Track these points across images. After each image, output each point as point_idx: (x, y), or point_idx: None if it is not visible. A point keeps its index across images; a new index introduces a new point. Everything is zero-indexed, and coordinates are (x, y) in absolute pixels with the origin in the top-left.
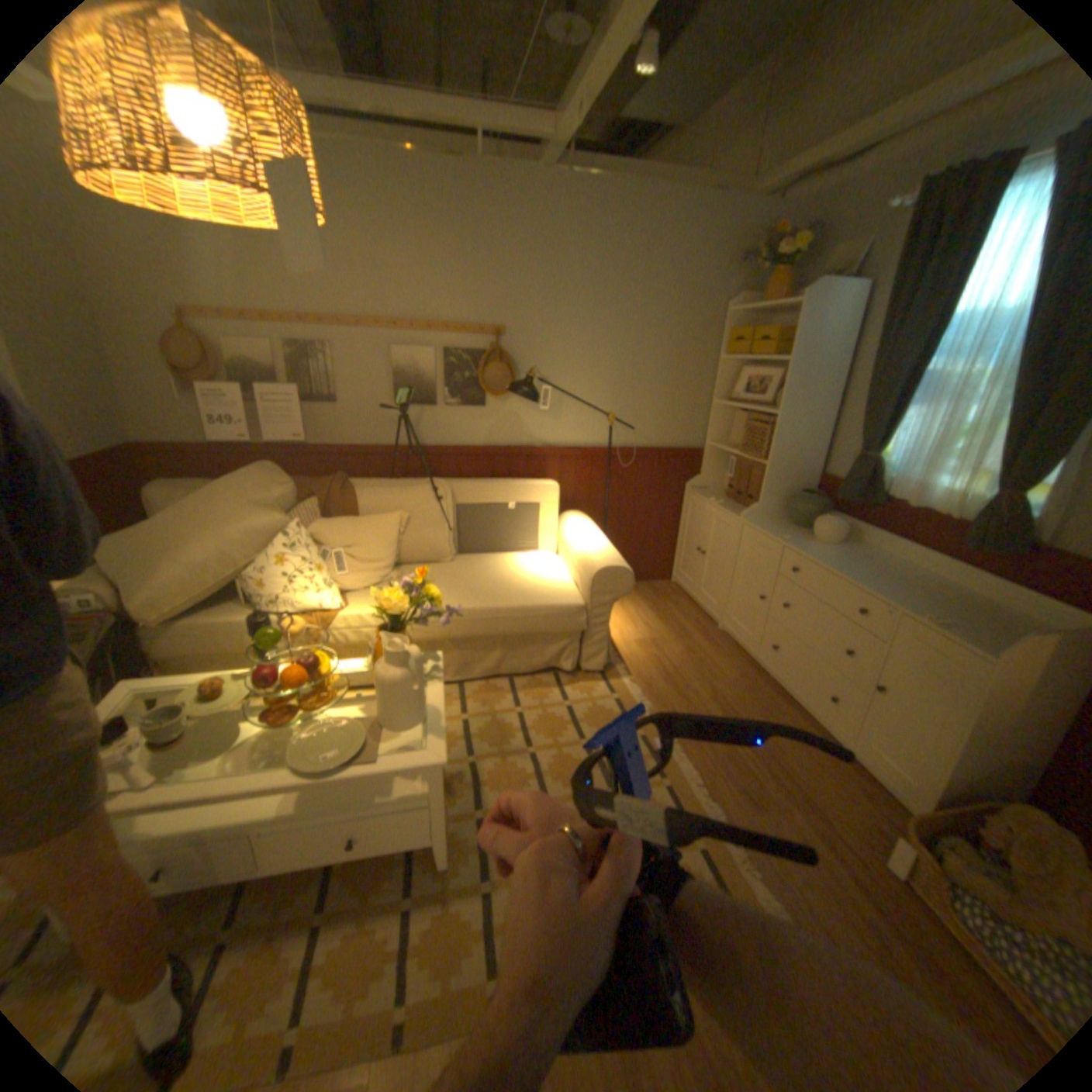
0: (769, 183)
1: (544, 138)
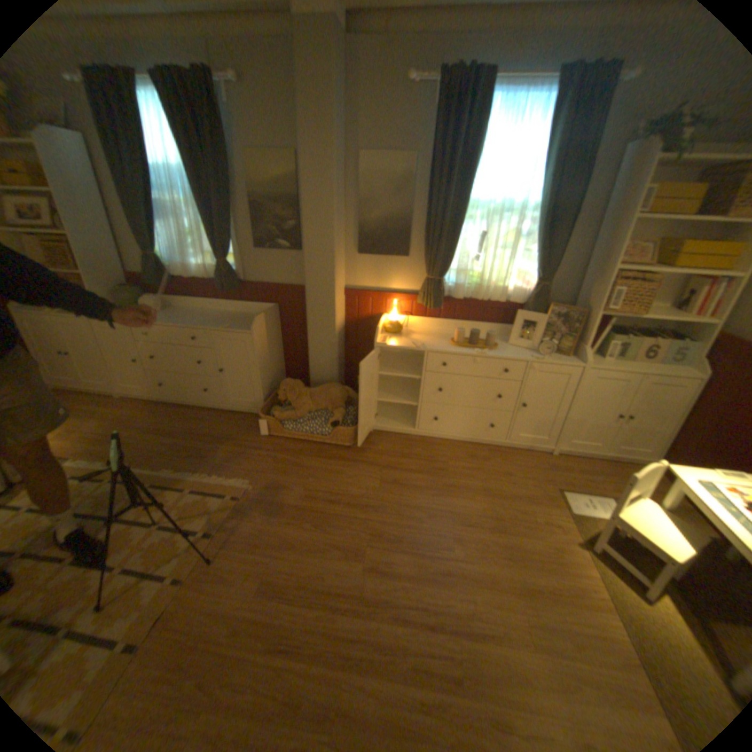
0: None
1: None
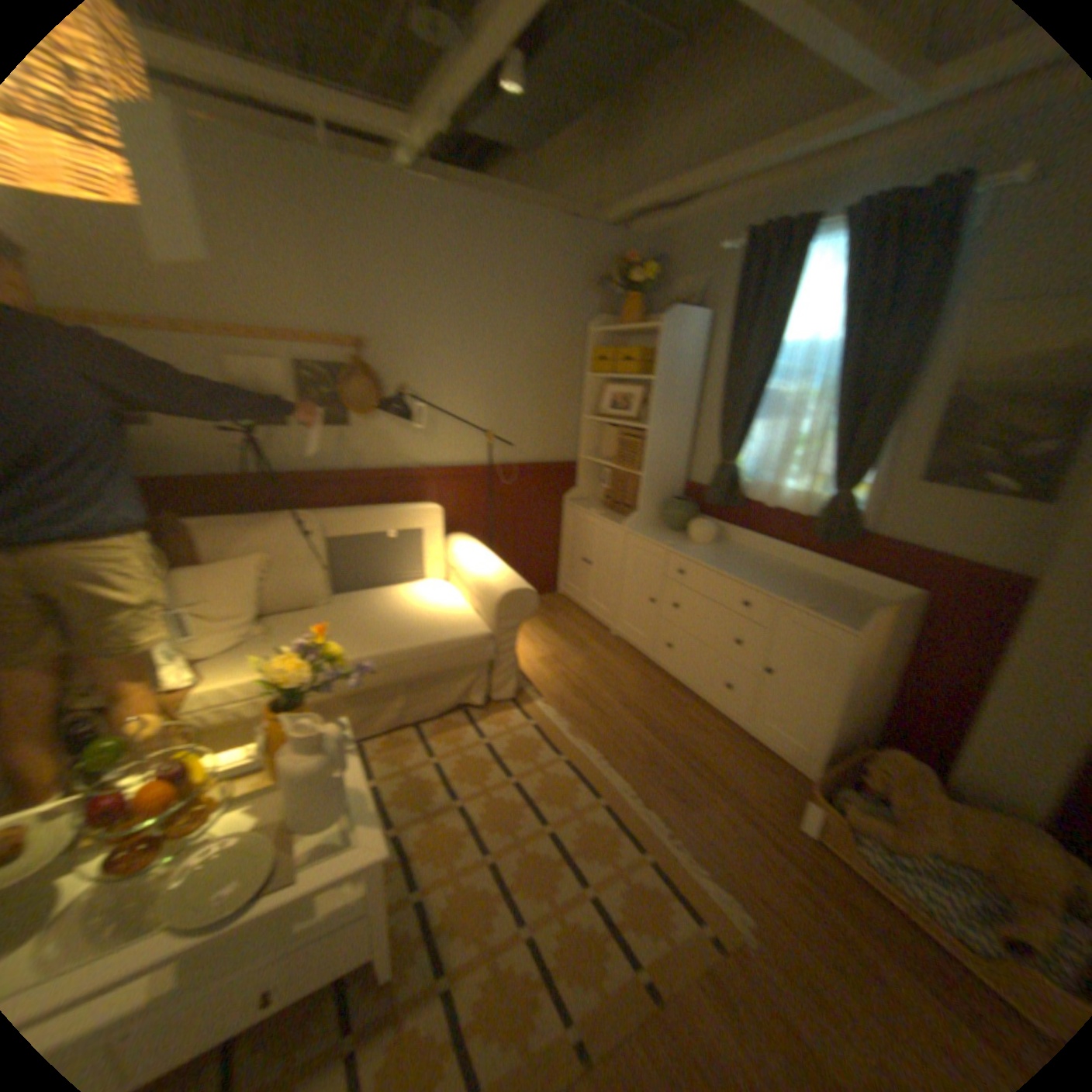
0: (613, 216)
1: (396, 141)
